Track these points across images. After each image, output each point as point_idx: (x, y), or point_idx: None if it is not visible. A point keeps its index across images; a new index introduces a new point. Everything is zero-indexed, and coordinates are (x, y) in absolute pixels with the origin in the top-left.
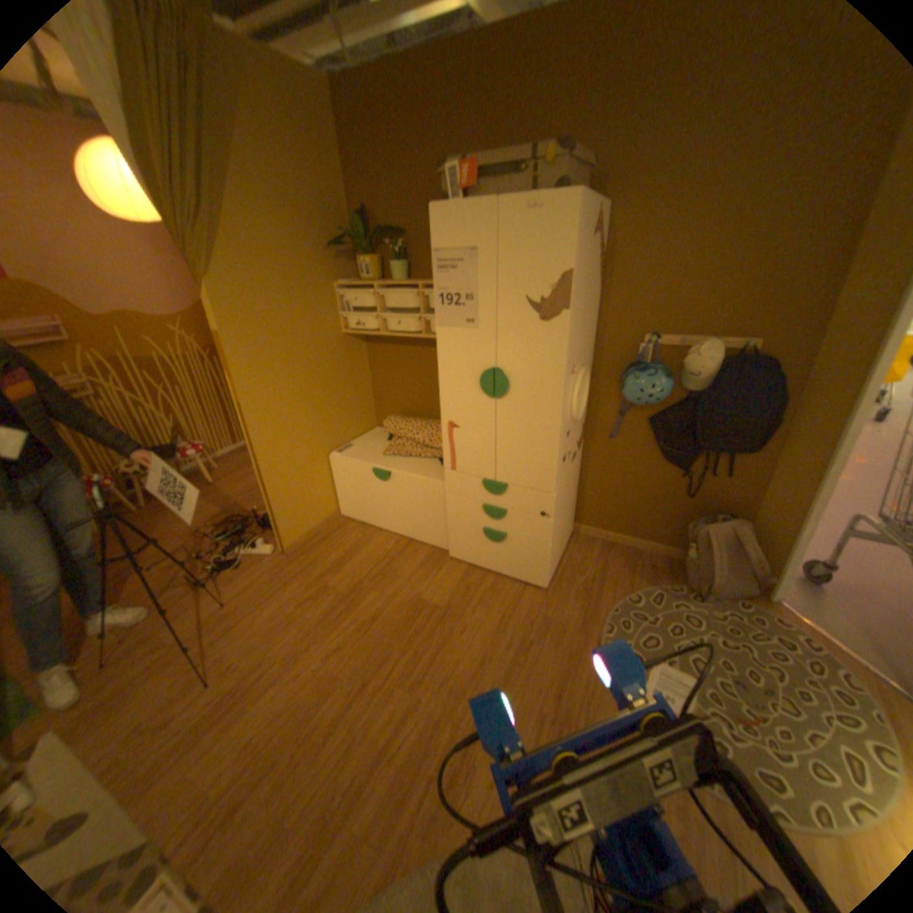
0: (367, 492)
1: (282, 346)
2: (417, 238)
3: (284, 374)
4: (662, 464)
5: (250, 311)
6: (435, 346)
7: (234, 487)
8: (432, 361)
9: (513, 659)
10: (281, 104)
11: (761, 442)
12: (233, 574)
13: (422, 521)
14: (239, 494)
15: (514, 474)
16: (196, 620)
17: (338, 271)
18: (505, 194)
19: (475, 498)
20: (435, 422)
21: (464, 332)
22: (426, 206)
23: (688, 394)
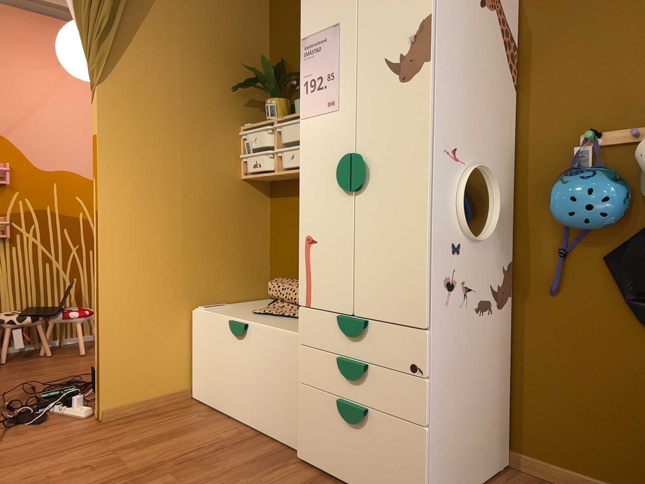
0: (220, 357)
1: (164, 166)
2: None
3: (158, 195)
4: (640, 333)
5: (138, 123)
6: None
7: None
8: None
9: None
10: None
11: None
12: (29, 426)
13: (273, 399)
14: None
15: (377, 300)
16: None
17: (249, 115)
18: None
19: (331, 348)
20: None
21: (326, 115)
22: None
23: None
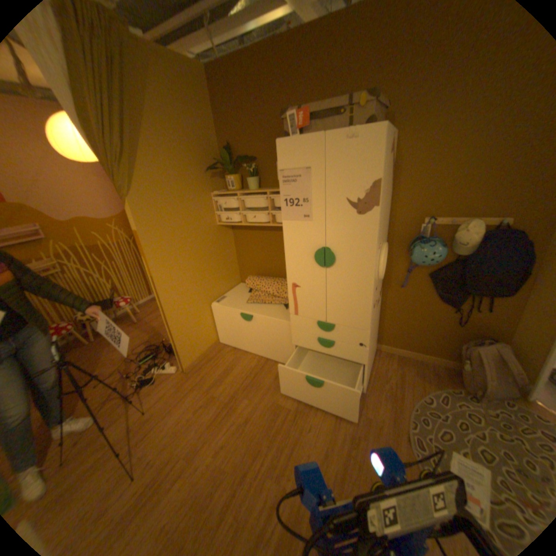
0: (236, 328)
1: (178, 236)
2: (264, 161)
3: (180, 254)
4: (440, 303)
5: (157, 215)
6: (278, 229)
7: (150, 324)
8: (276, 239)
9: (348, 452)
10: (174, 81)
11: (515, 289)
12: (150, 388)
13: (275, 347)
14: (153, 329)
15: (340, 317)
16: (125, 425)
17: (213, 185)
18: (330, 129)
19: (312, 333)
20: (280, 278)
21: (302, 223)
22: (269, 140)
23: (458, 256)
